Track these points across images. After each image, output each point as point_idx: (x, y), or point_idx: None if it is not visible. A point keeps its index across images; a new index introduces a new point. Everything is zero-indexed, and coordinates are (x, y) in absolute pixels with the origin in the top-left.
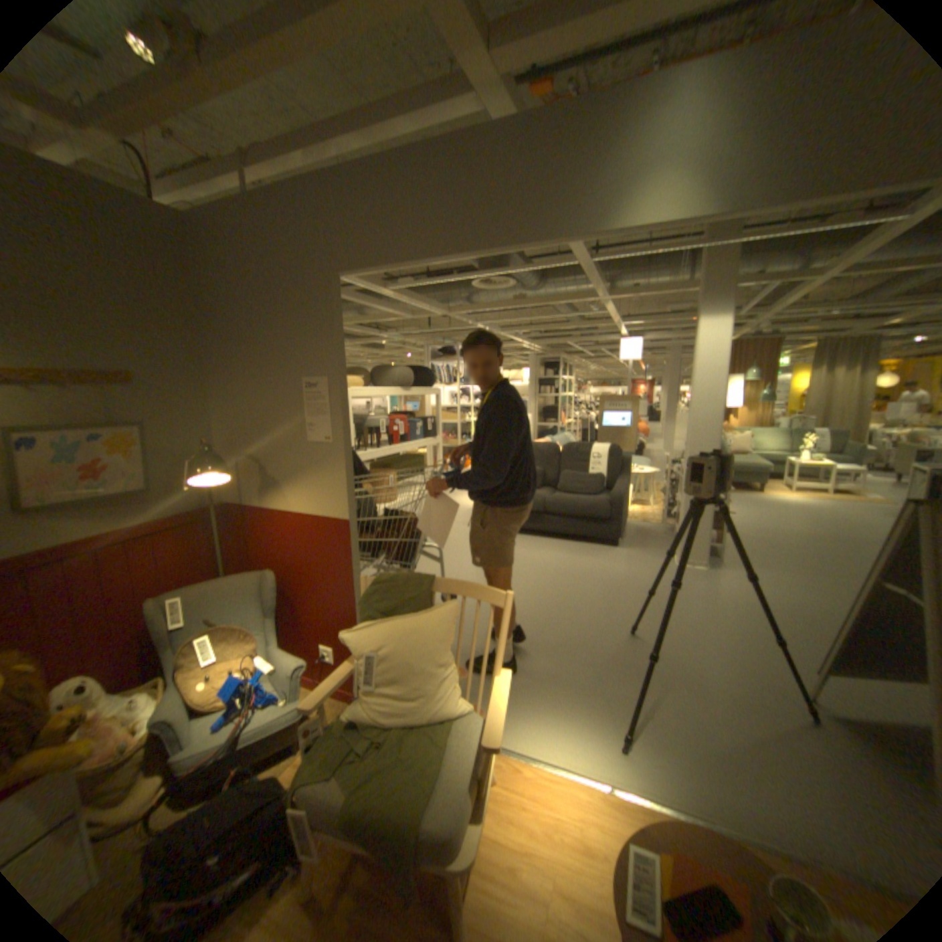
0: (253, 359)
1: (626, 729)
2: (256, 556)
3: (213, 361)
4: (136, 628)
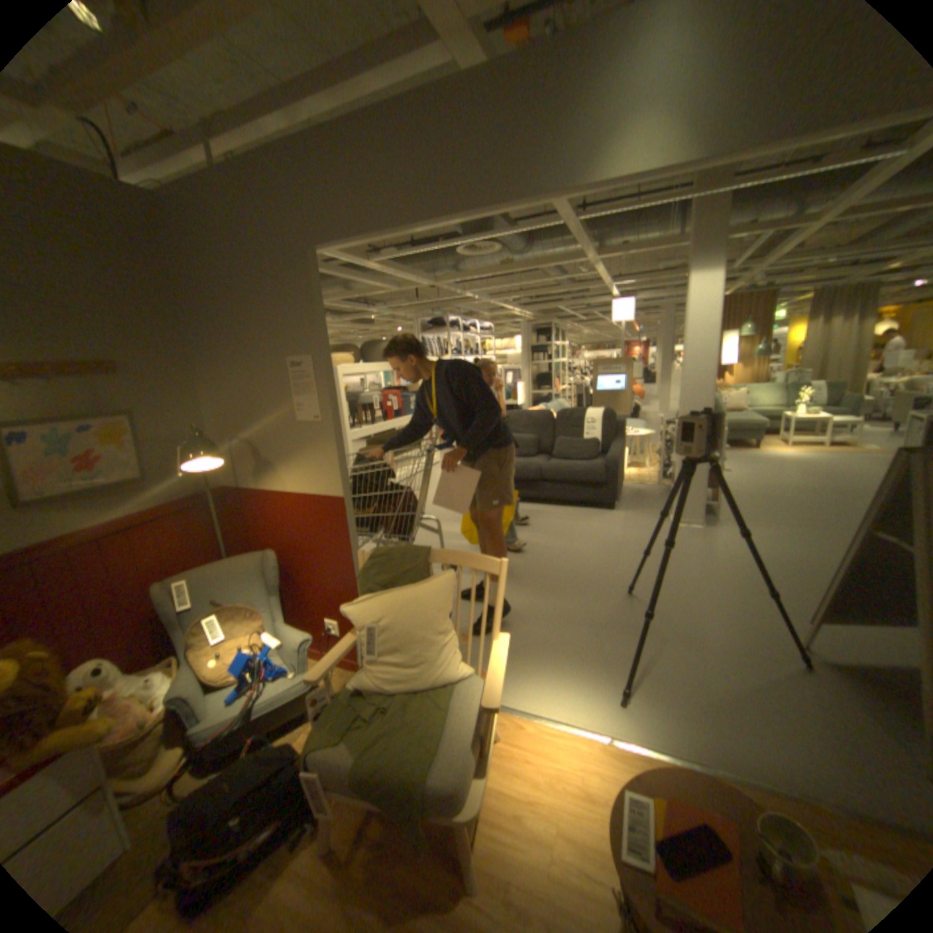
0: (236, 341)
1: (624, 684)
2: (256, 537)
3: (196, 346)
4: (146, 612)
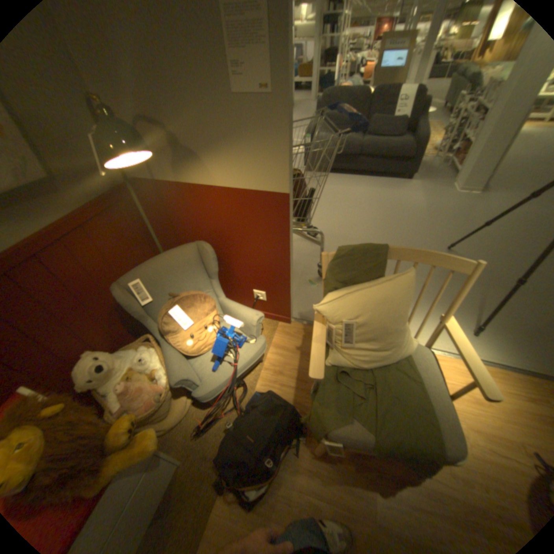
0: None
1: (469, 318)
2: (182, 227)
3: None
4: (109, 303)
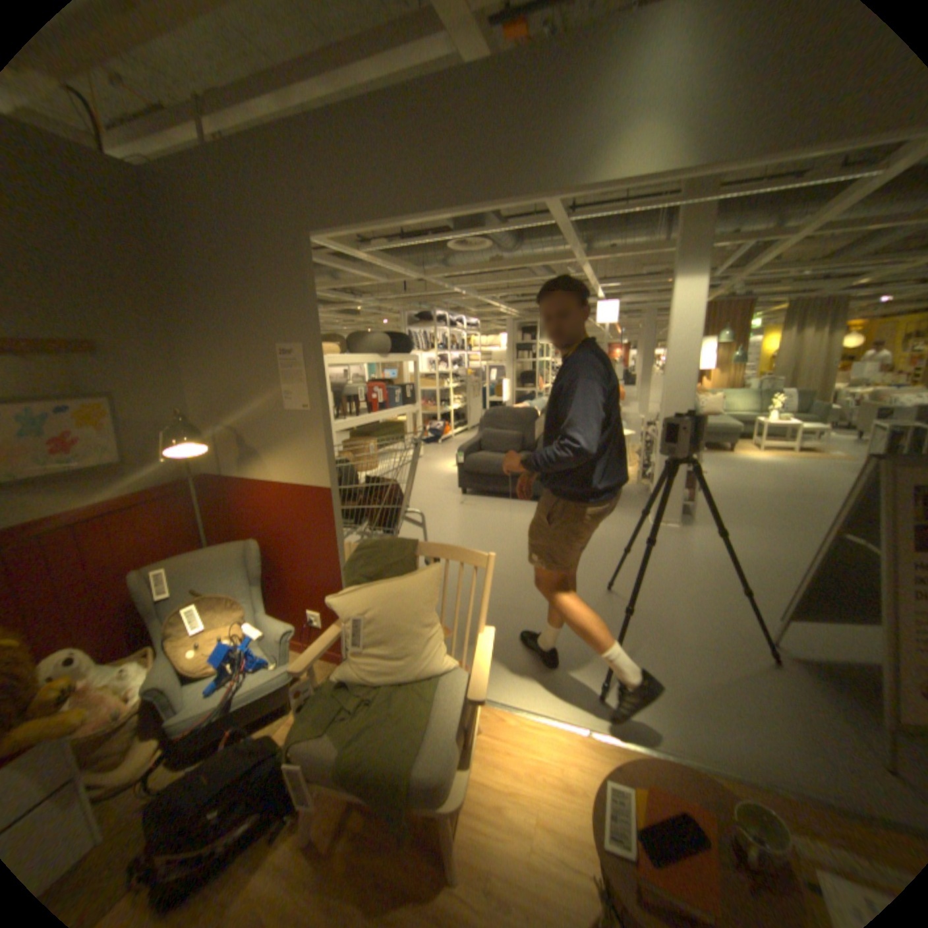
0: (223, 325)
1: (602, 677)
2: (238, 526)
3: (181, 329)
4: (121, 601)
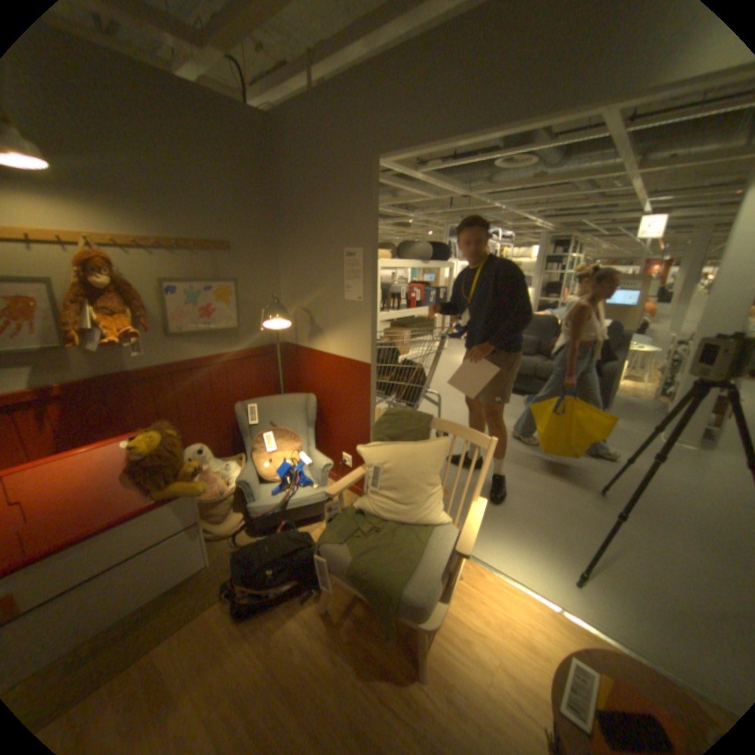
0: (309, 233)
1: (583, 568)
2: (304, 383)
3: (282, 235)
4: (230, 420)
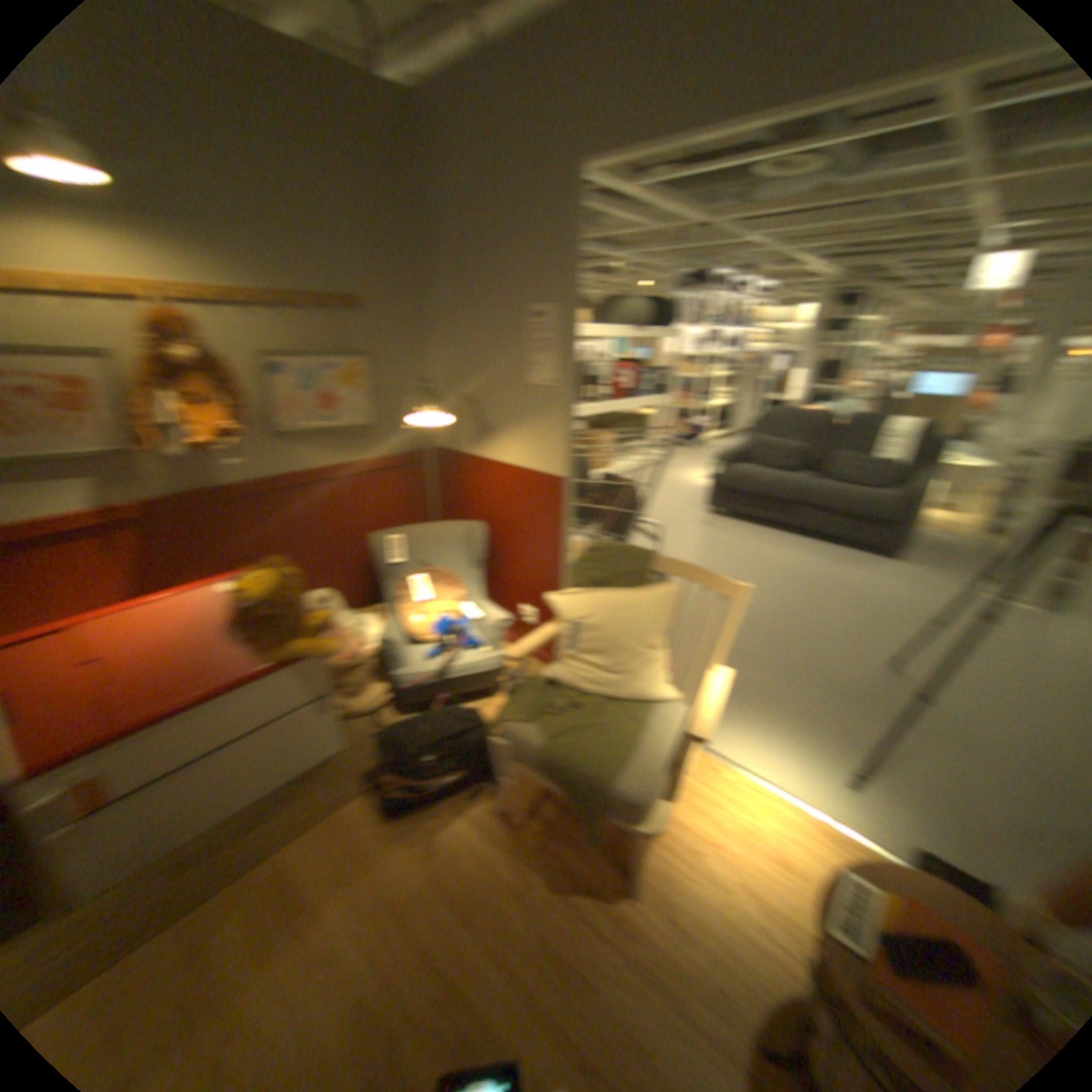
0: (482, 282)
1: (863, 767)
2: (472, 506)
3: (440, 286)
4: (371, 557)
